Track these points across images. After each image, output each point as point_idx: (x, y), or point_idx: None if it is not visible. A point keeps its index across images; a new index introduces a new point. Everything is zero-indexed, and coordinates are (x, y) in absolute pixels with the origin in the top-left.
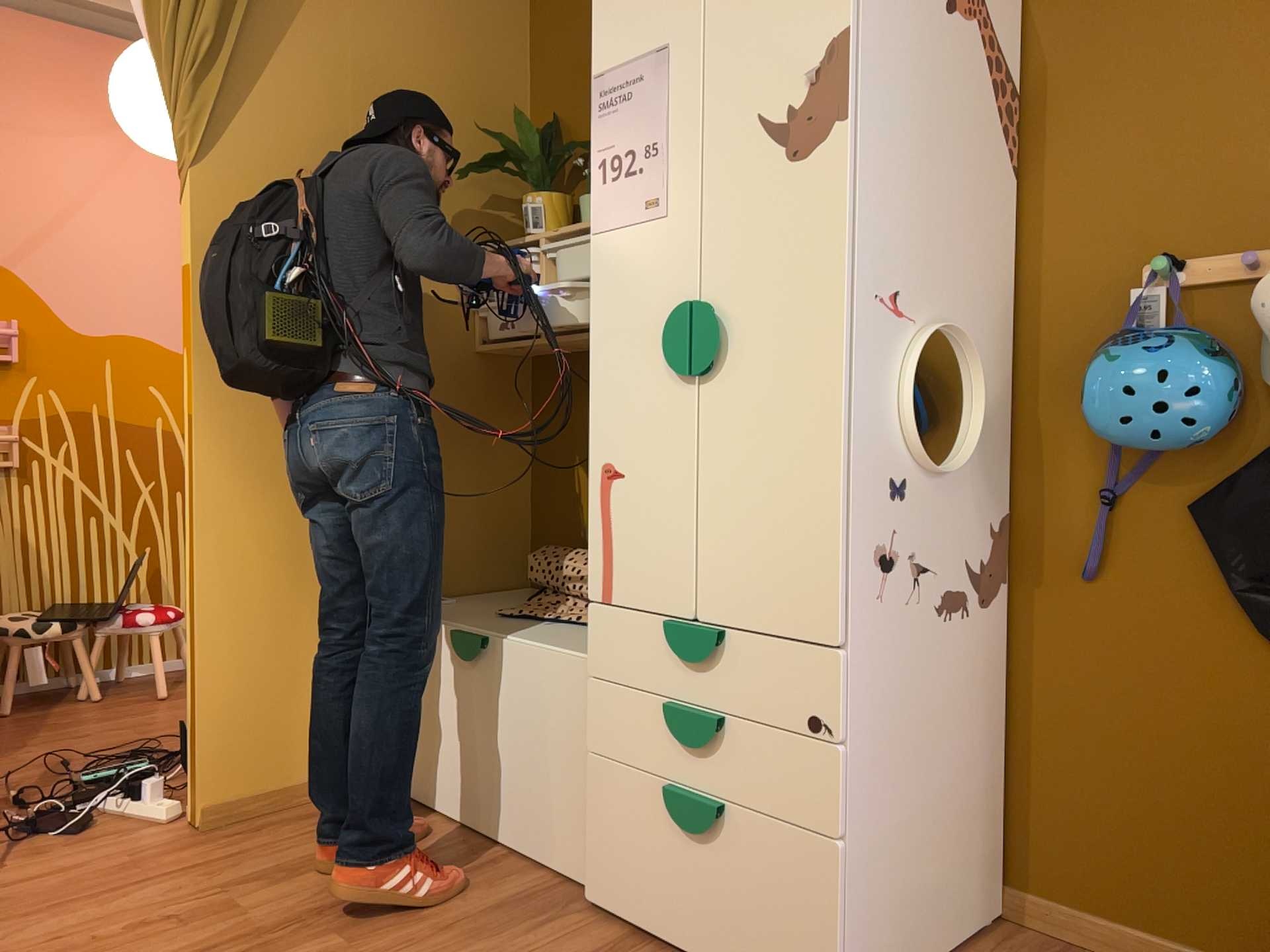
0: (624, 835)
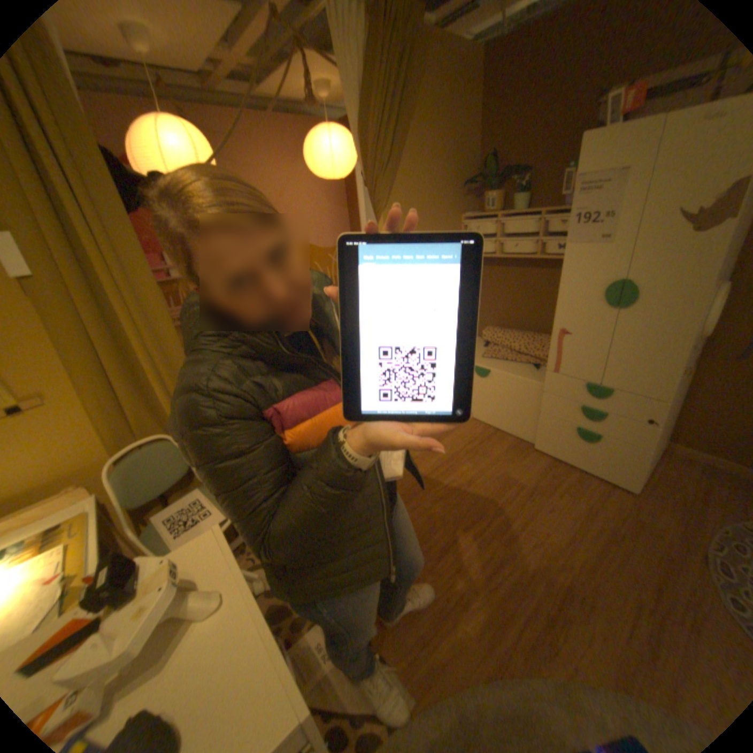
0: (555, 435)
